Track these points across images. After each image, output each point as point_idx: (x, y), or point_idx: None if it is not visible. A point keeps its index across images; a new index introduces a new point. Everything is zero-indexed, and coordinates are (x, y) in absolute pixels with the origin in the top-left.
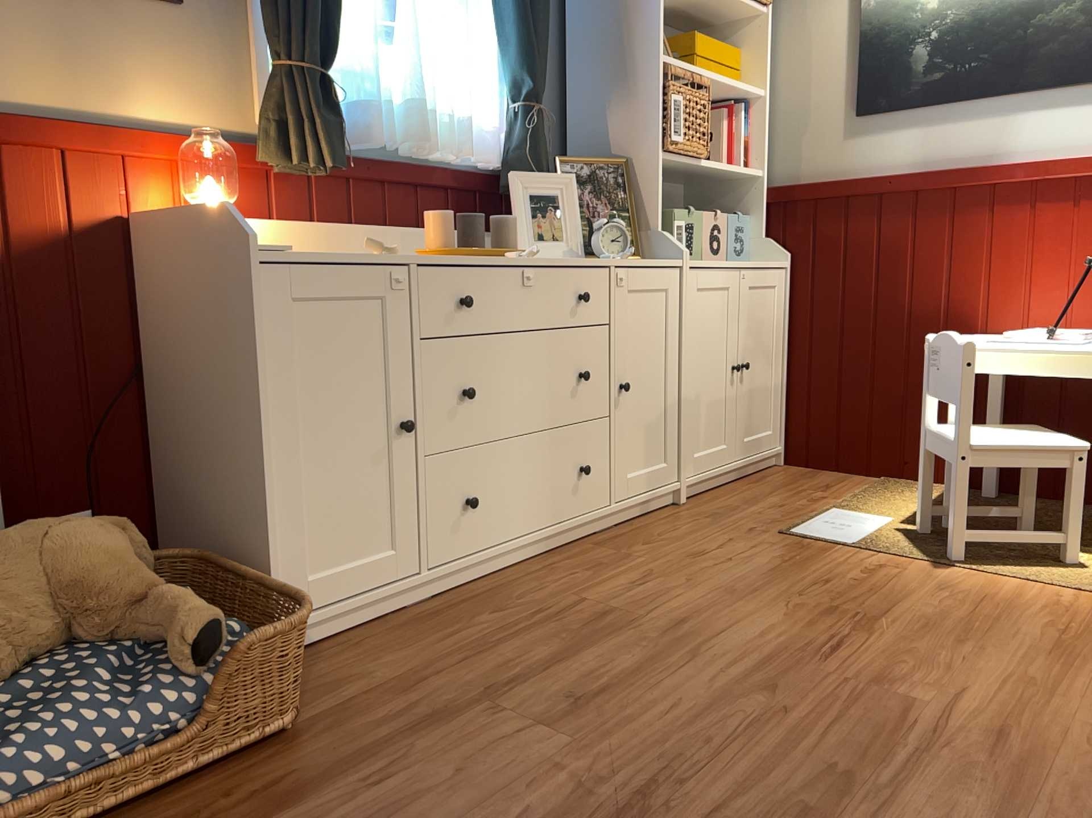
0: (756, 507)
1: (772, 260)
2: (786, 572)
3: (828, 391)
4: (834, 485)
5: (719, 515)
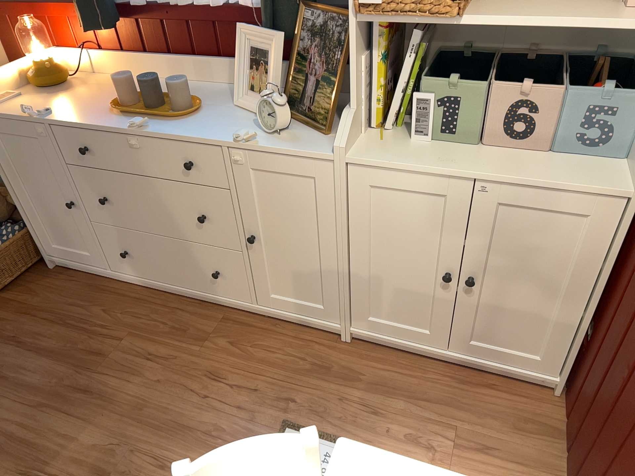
0: (364, 394)
1: (634, 176)
2: (181, 438)
3: (598, 381)
4: (494, 457)
5: (324, 372)
